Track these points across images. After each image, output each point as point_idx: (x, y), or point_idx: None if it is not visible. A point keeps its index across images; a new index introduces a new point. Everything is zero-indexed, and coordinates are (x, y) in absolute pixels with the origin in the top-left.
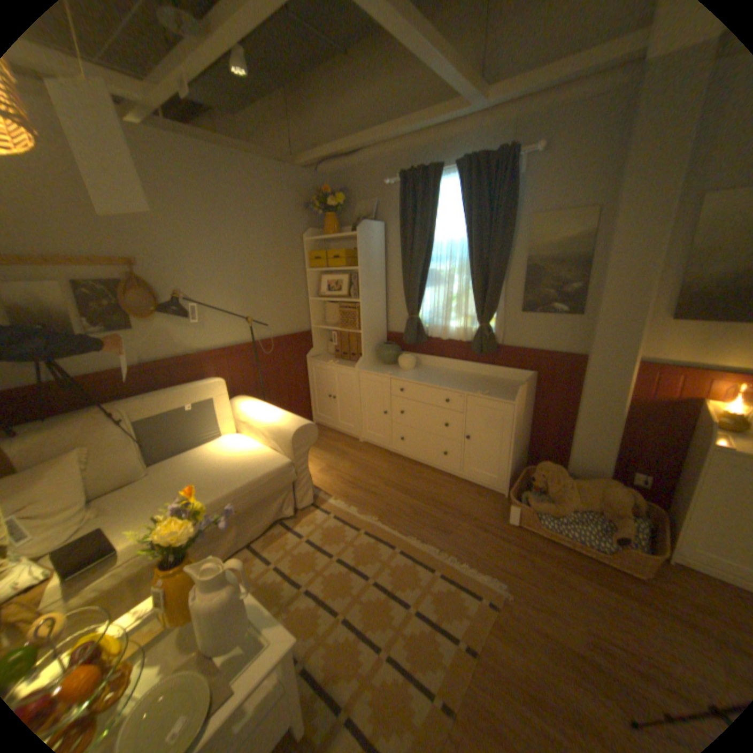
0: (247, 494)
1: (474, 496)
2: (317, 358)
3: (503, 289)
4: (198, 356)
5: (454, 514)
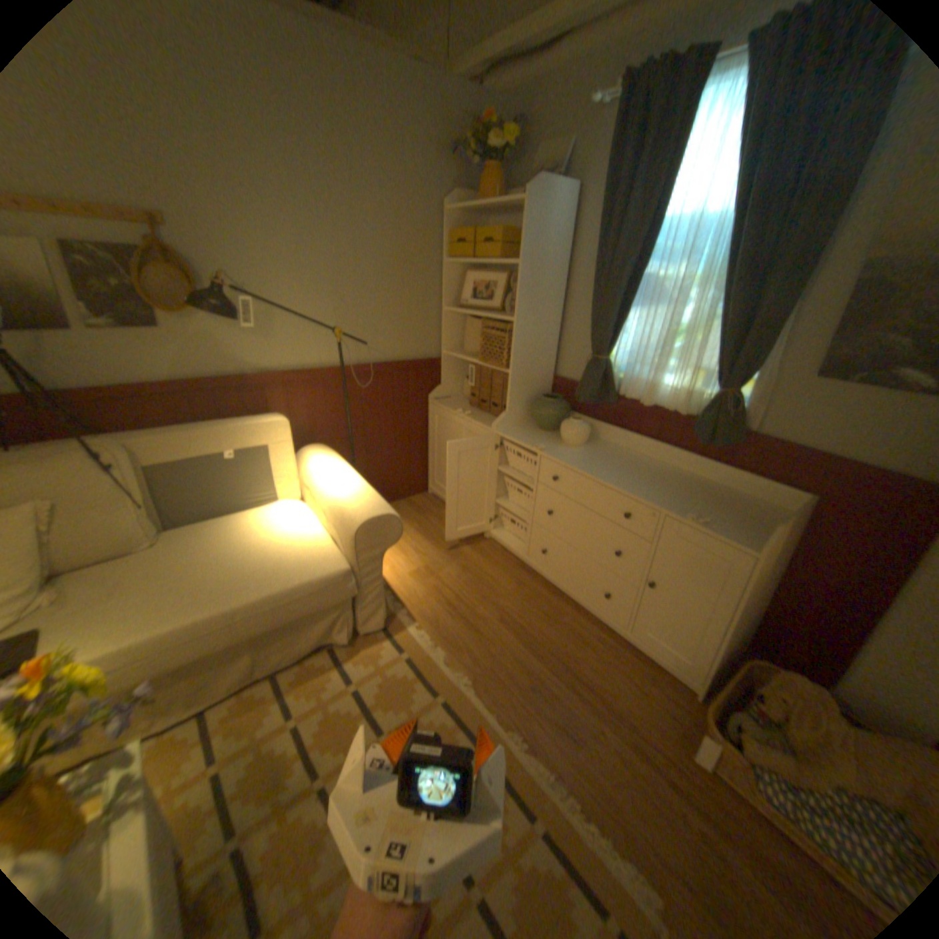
0: (267, 612)
1: (642, 682)
2: (444, 401)
3: (789, 325)
4: (259, 378)
5: (599, 708)
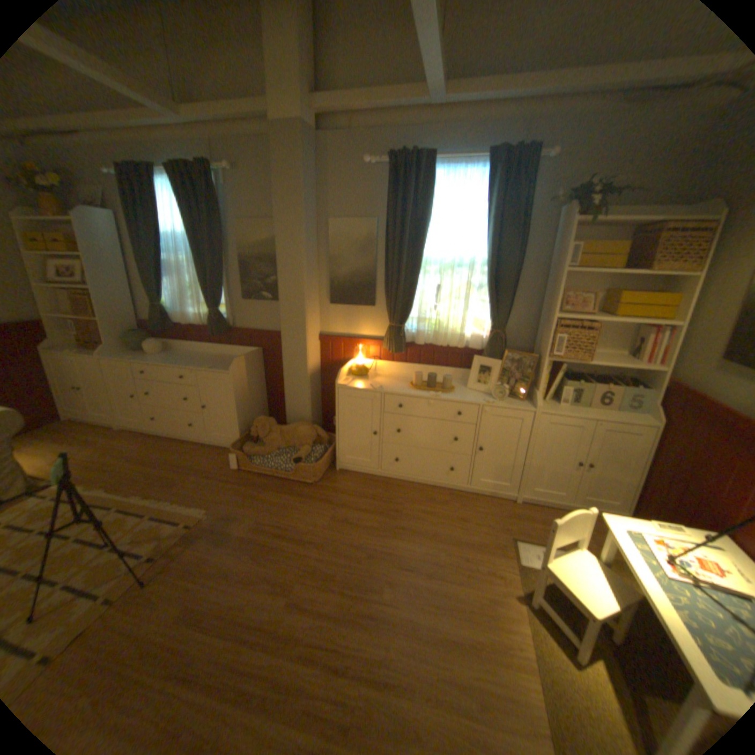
0: None
1: (213, 457)
2: (52, 350)
3: (224, 281)
4: None
5: (186, 473)
